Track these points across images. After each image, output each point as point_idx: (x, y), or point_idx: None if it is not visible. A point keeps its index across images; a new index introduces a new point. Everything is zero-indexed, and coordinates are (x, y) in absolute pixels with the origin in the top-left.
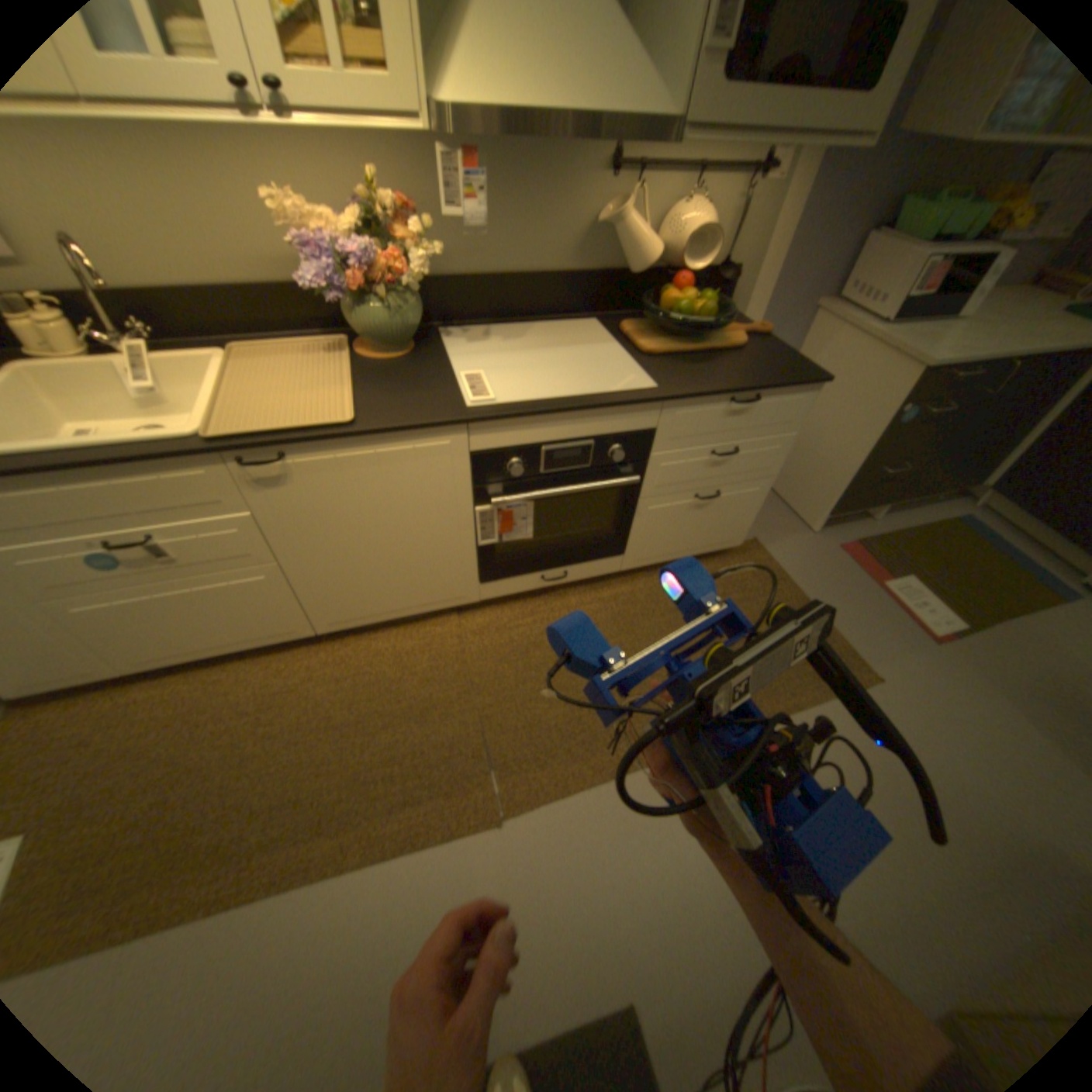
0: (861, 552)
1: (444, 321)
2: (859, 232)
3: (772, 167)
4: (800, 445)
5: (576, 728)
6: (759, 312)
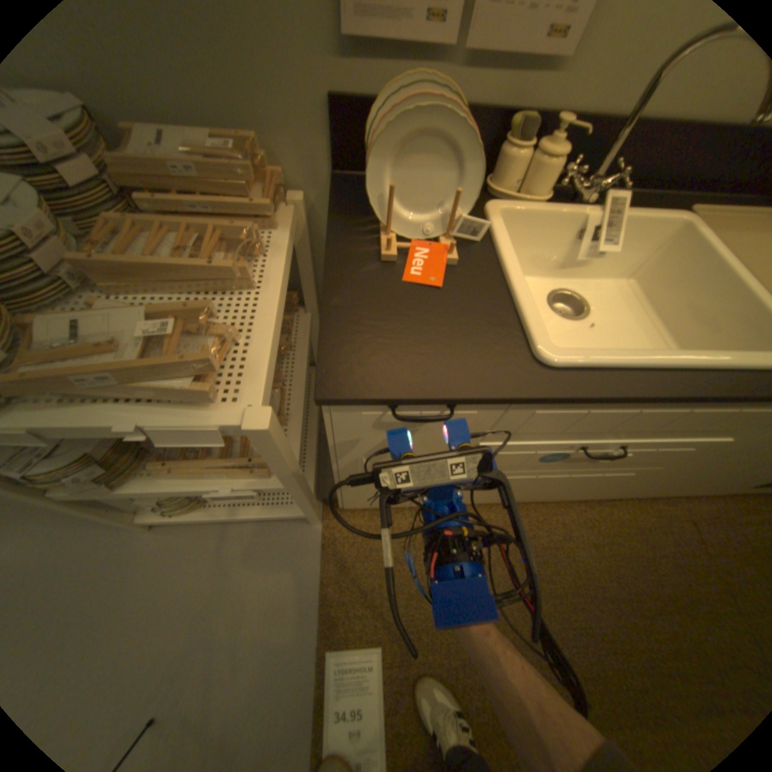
0: None
1: None
2: None
3: None
4: None
5: None
6: None
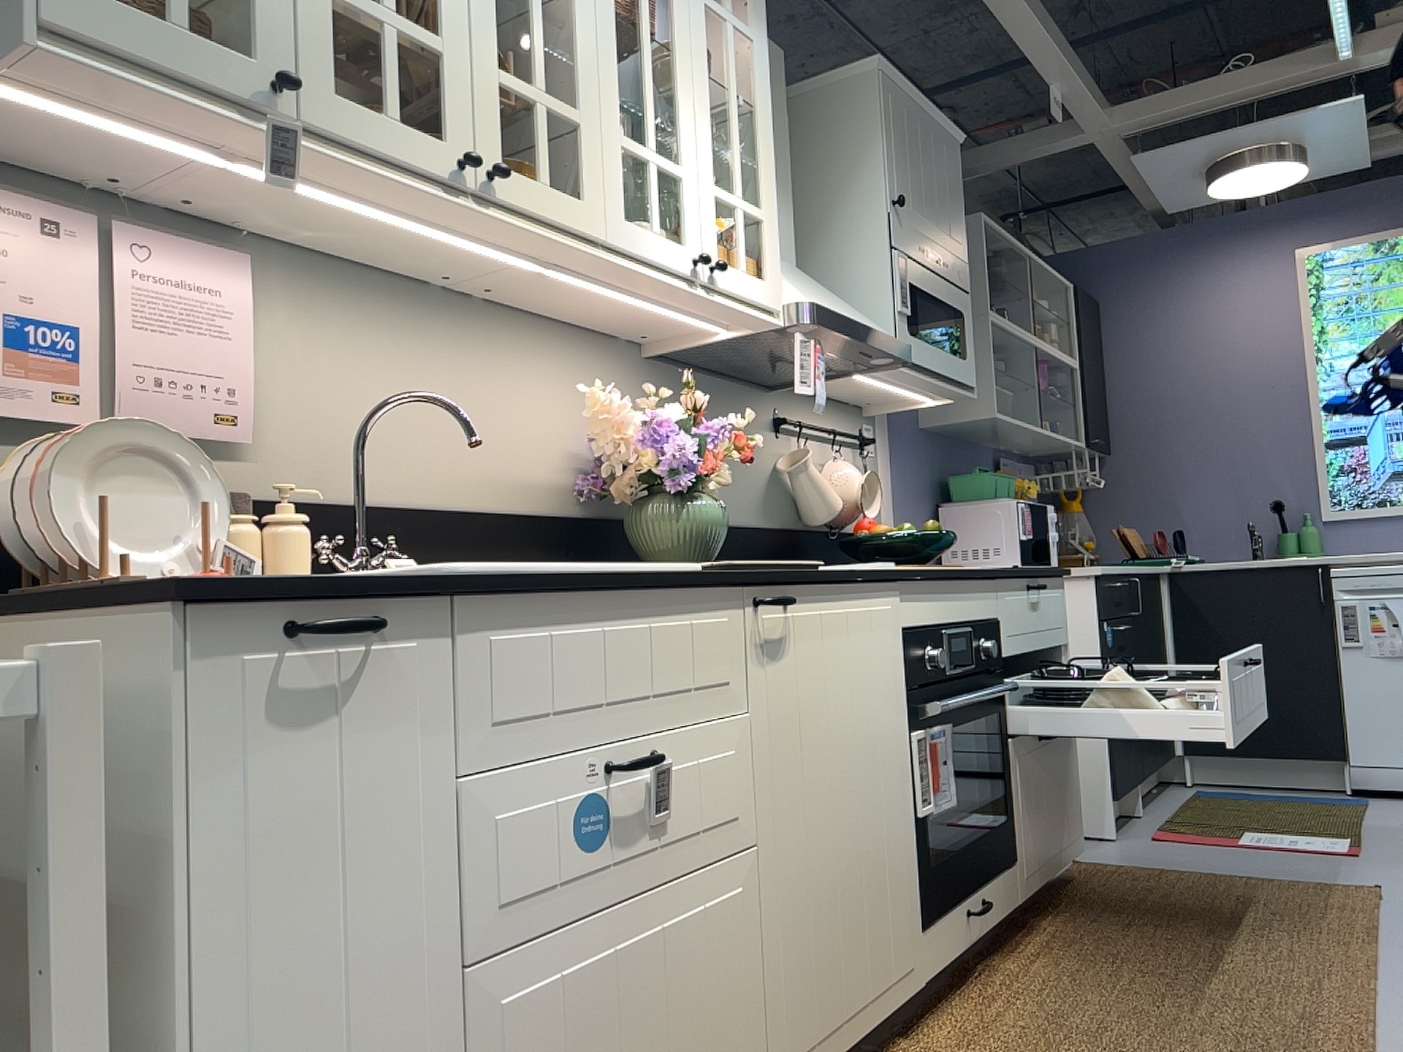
0: (1176, 834)
1: None
2: (932, 510)
3: (872, 442)
4: None
5: (1251, 1041)
6: None
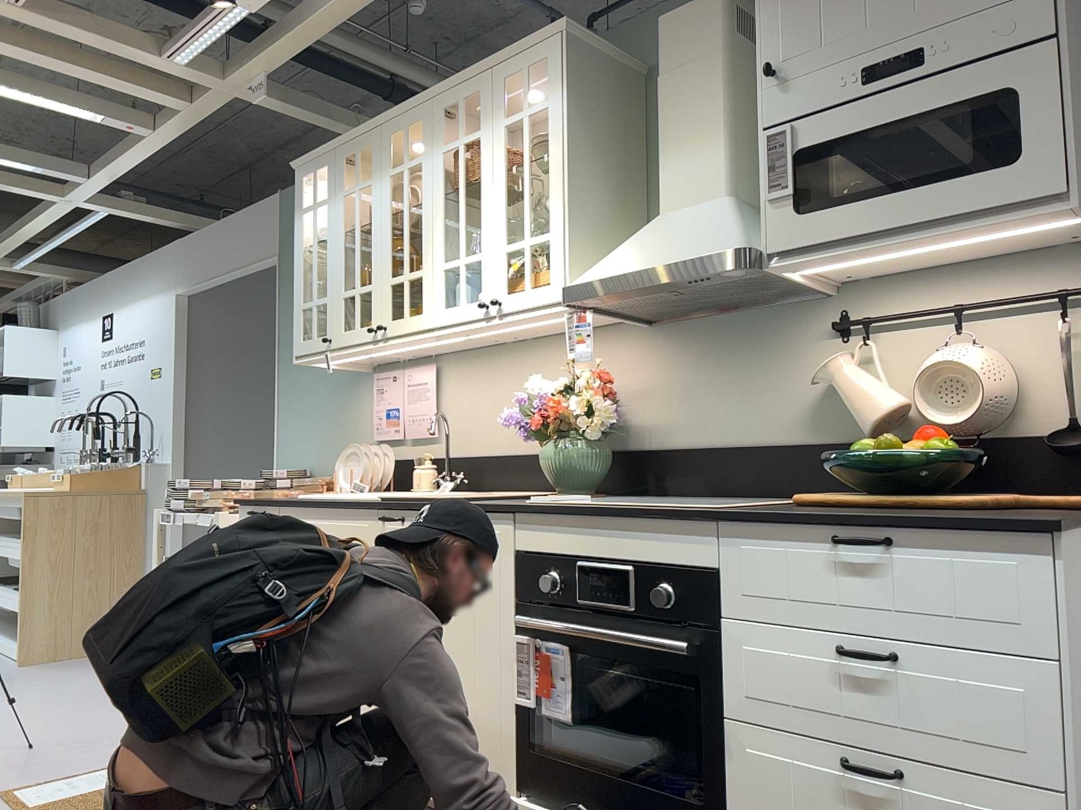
0: None
1: (660, 493)
2: None
3: None
4: None
5: None
6: None
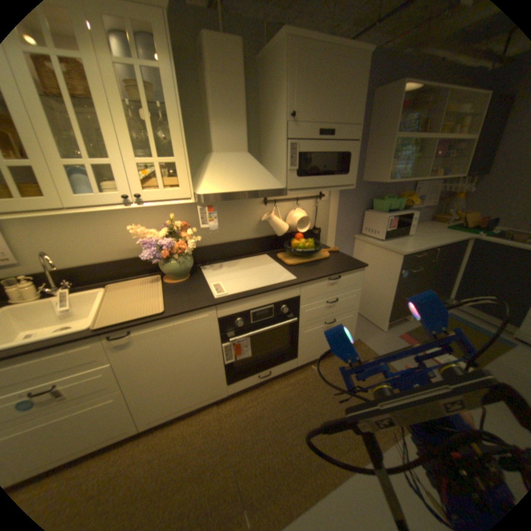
0: (409, 339)
1: (202, 264)
2: (361, 212)
3: (322, 197)
4: (365, 293)
5: (289, 469)
6: (332, 243)
